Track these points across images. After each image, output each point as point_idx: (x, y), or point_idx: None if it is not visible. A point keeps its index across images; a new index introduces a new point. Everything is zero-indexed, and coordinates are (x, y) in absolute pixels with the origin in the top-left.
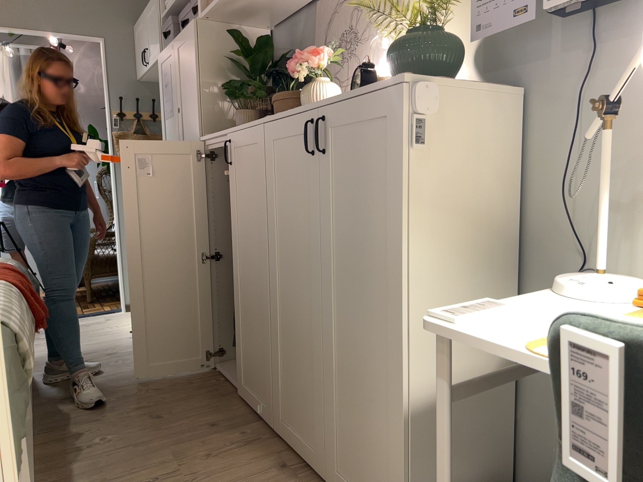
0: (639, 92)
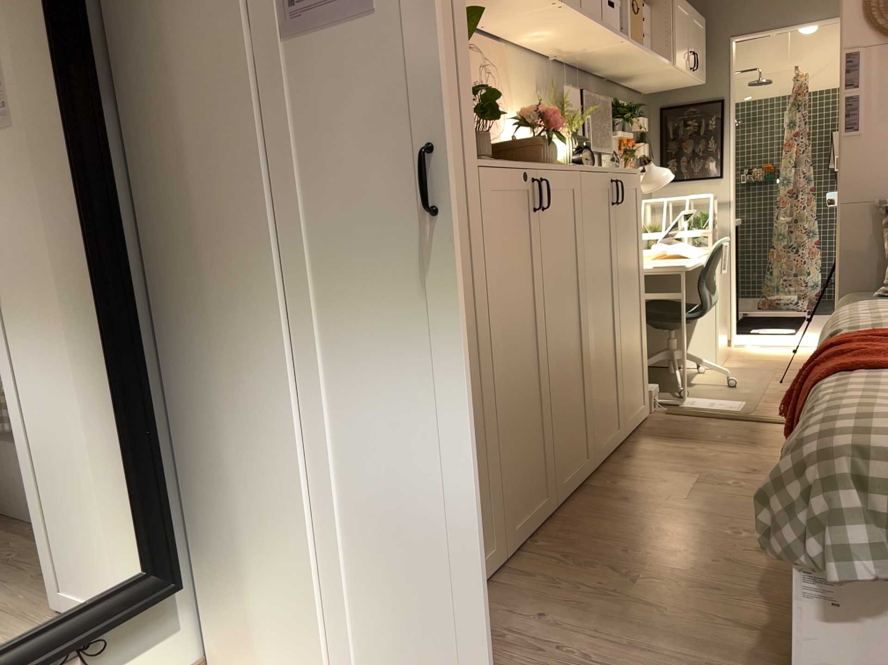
0: None
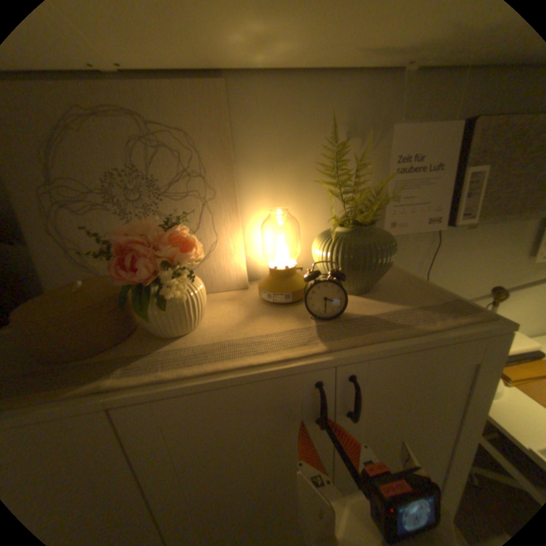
0: (450, 266)
